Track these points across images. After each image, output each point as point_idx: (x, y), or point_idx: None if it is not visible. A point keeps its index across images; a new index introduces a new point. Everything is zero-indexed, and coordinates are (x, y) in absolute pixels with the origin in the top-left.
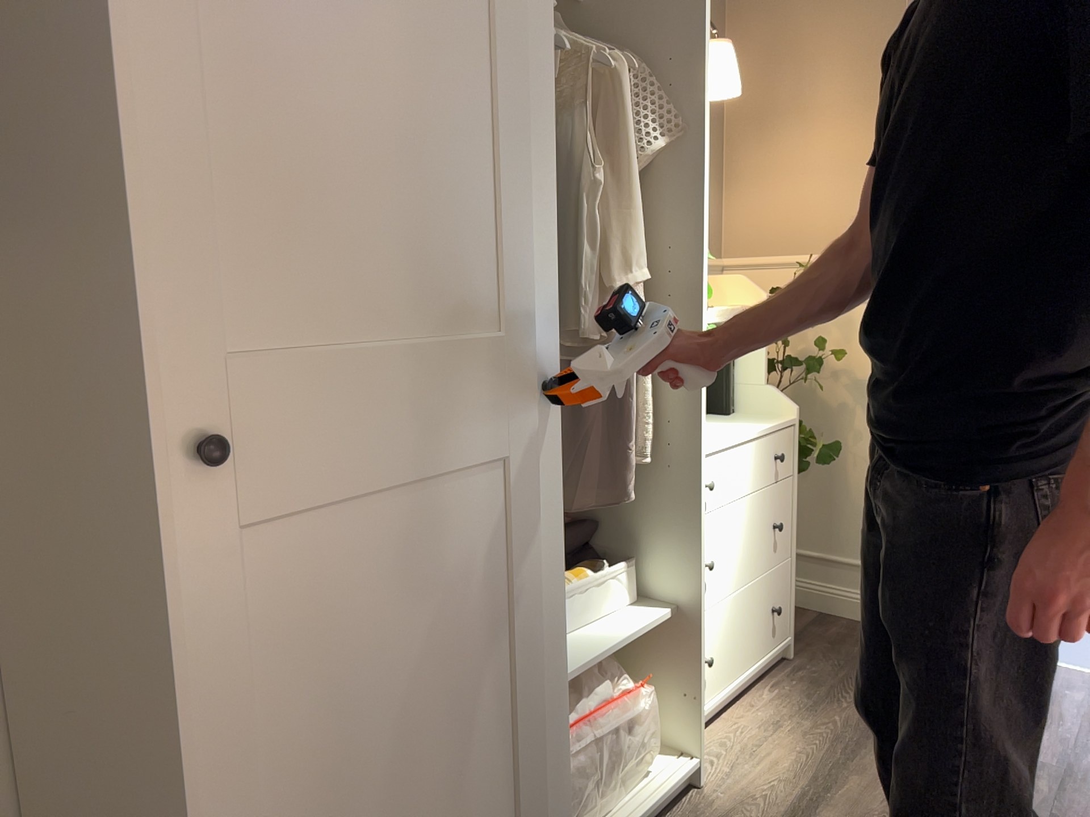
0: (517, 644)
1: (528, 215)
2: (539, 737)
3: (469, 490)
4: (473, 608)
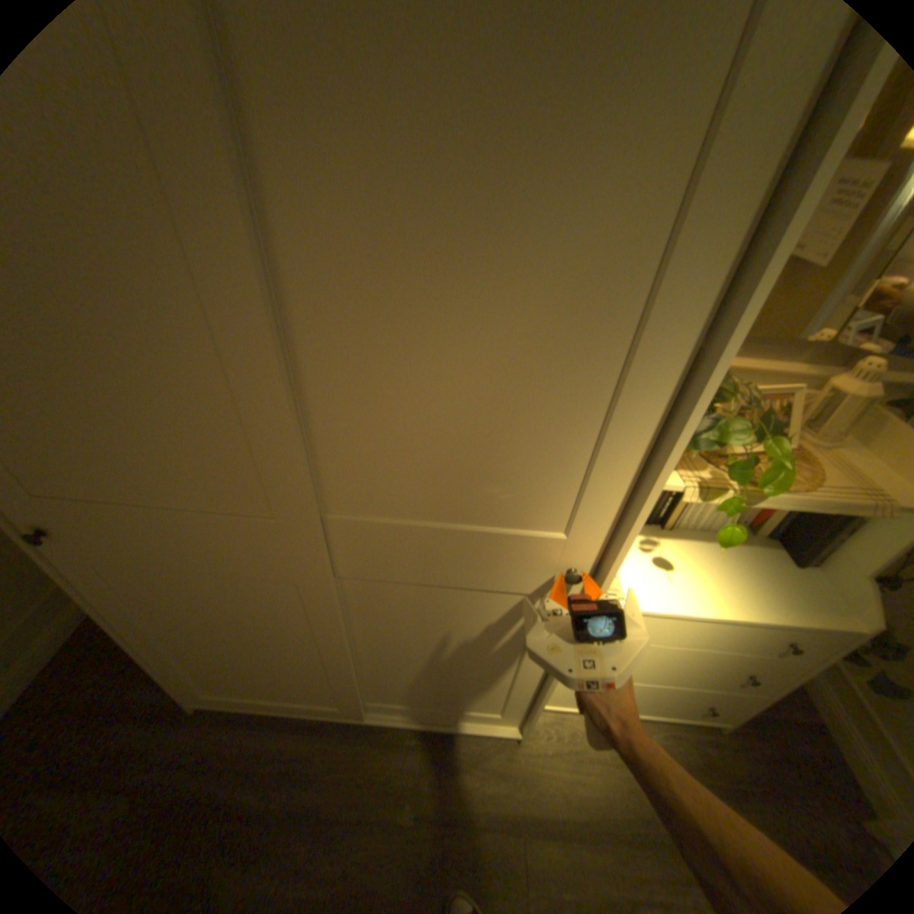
0: (317, 657)
1: (271, 431)
2: (344, 691)
3: (248, 589)
4: (269, 634)
